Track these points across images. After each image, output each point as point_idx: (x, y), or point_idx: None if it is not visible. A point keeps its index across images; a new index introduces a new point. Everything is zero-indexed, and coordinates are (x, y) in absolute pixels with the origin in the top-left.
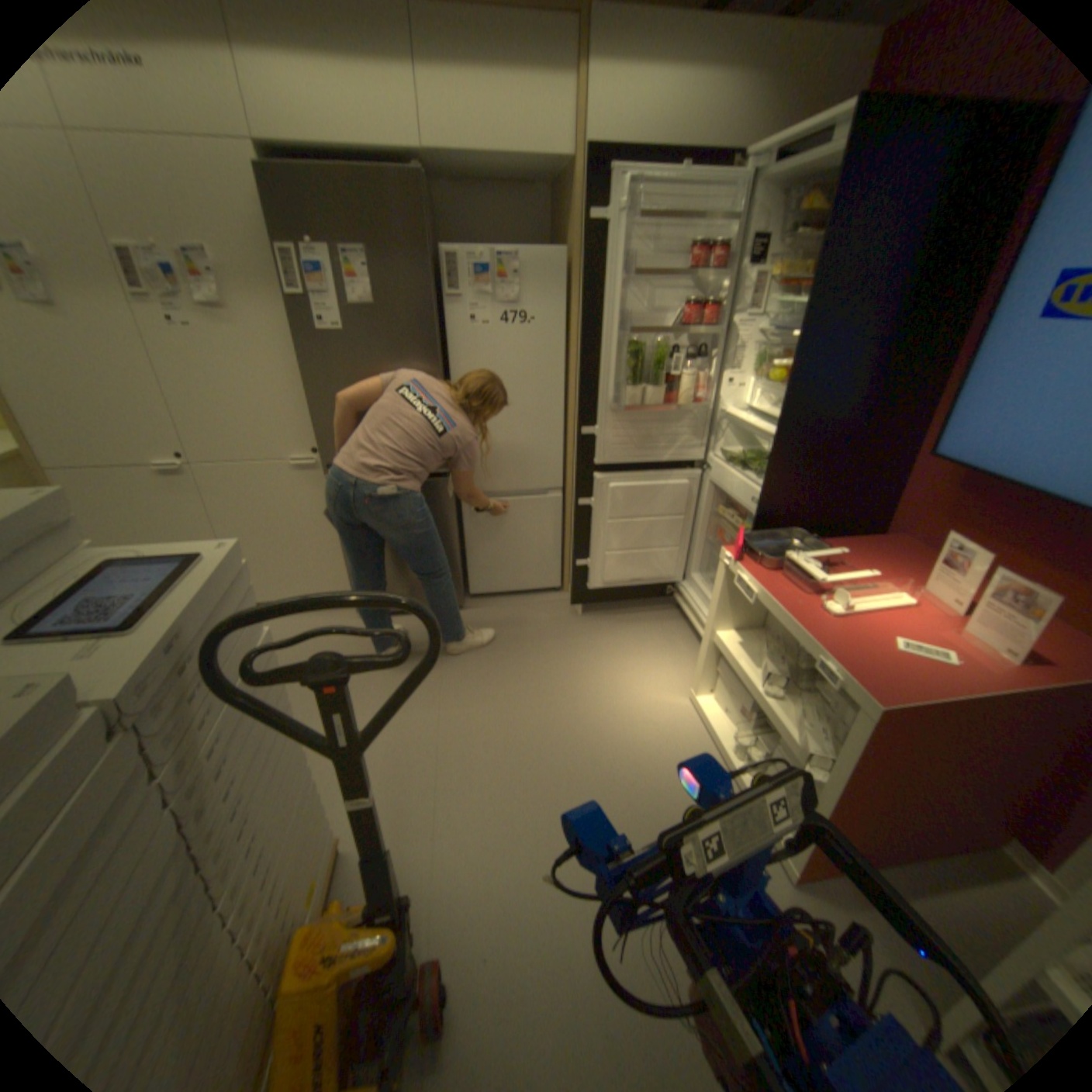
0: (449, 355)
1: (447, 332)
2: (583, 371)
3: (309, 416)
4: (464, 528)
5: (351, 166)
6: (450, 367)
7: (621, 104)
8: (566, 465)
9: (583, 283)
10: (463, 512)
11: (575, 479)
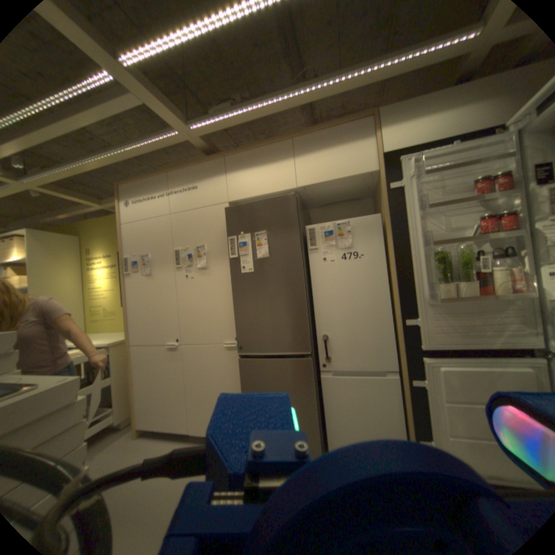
0: (311, 281)
1: (310, 268)
2: (401, 280)
3: (235, 318)
4: (323, 397)
5: (262, 199)
6: (312, 287)
7: (403, 139)
8: (399, 352)
9: (393, 228)
10: (322, 384)
11: (408, 363)
